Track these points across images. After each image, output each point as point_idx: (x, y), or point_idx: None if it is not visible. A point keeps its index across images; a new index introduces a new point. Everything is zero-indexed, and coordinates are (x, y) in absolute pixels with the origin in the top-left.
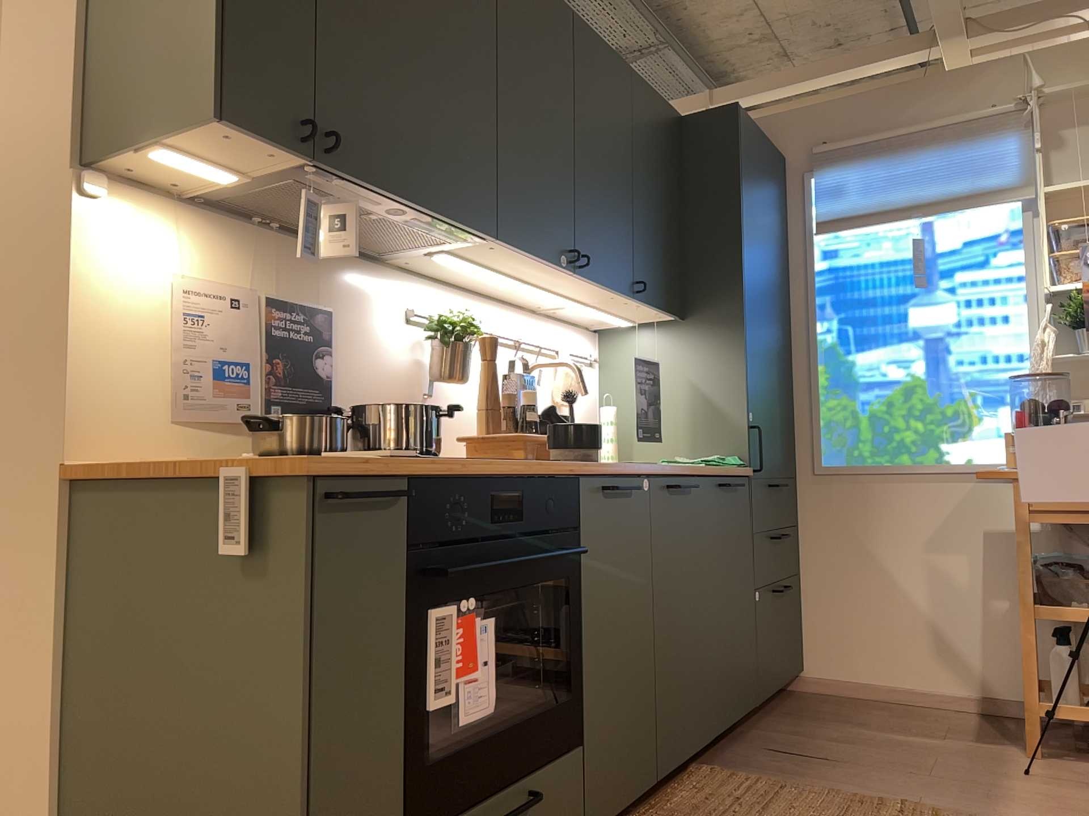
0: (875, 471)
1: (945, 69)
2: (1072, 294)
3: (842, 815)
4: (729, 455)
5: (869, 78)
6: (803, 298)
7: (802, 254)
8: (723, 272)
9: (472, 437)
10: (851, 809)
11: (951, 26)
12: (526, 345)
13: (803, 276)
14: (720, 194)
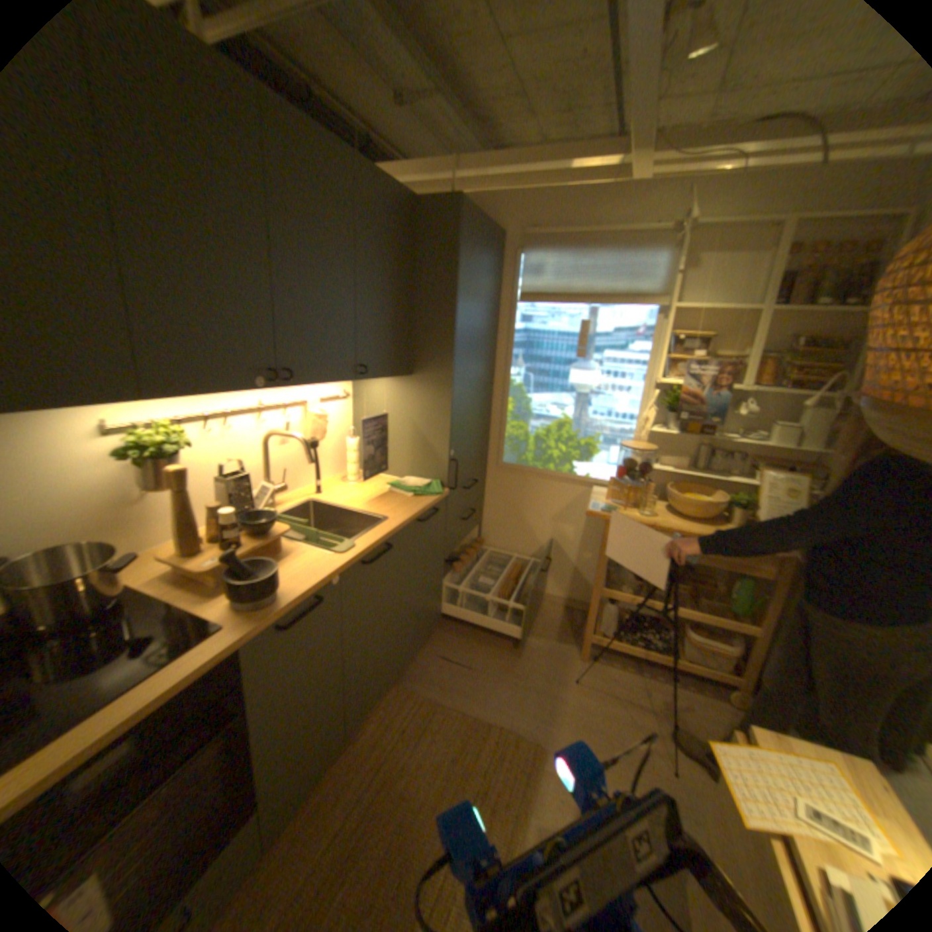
0: (531, 471)
1: (634, 170)
2: (674, 382)
3: (460, 751)
4: (432, 478)
5: (577, 168)
6: (504, 348)
7: (507, 313)
8: (438, 344)
9: (163, 563)
10: (466, 742)
11: (647, 138)
12: (269, 407)
13: (505, 331)
14: (441, 277)
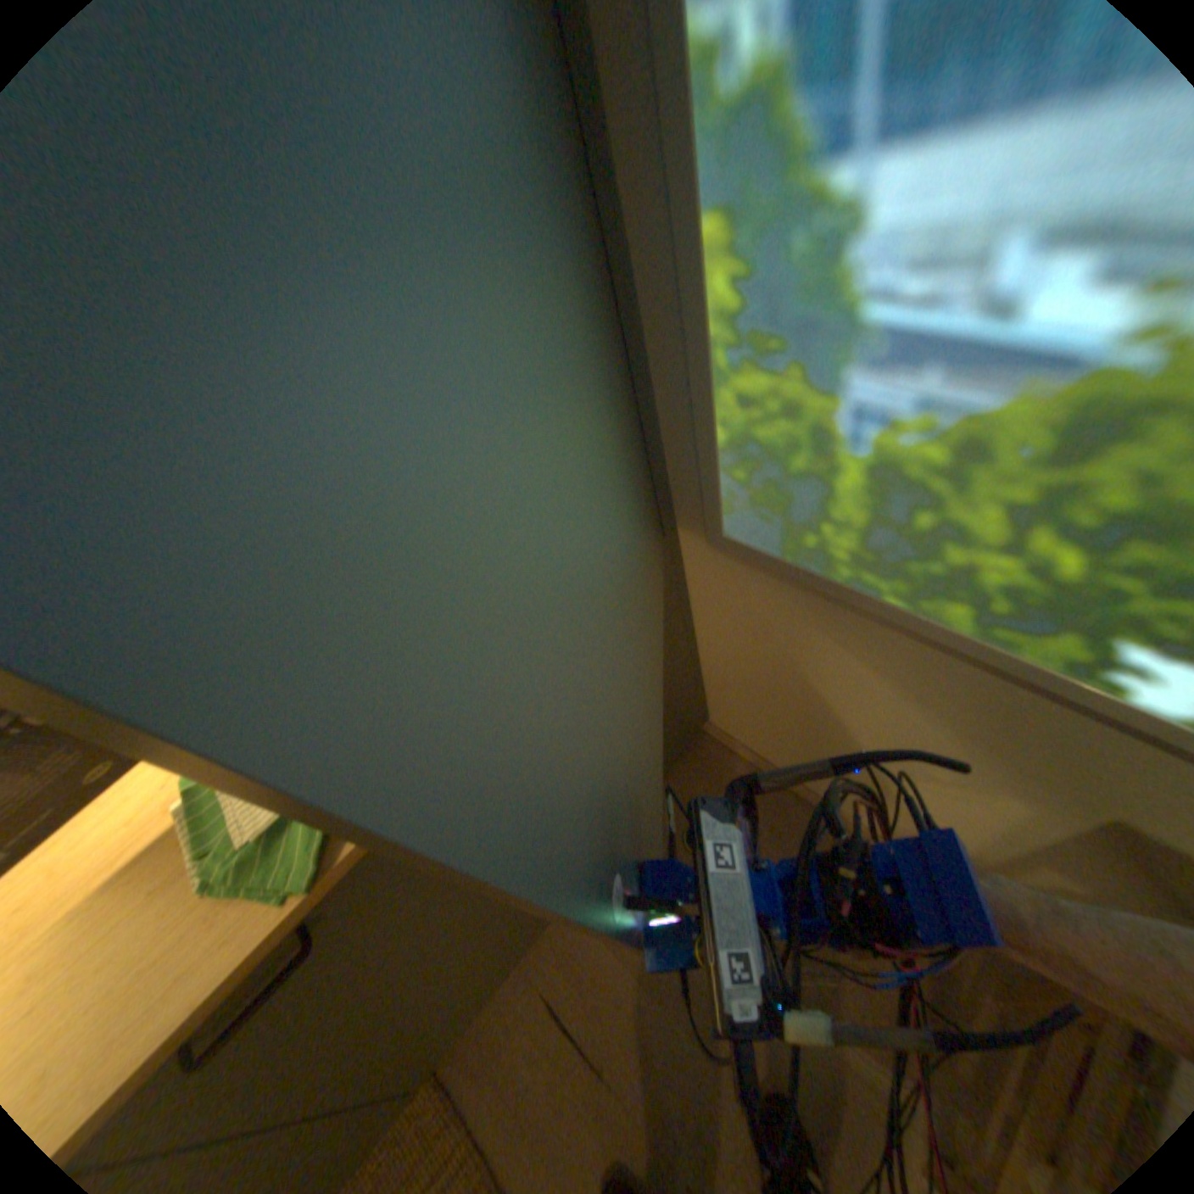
0: (854, 598)
1: None
2: None
3: None
4: None
5: None
6: None
7: None
8: None
9: None
10: None
11: None
12: None
13: None
14: None
